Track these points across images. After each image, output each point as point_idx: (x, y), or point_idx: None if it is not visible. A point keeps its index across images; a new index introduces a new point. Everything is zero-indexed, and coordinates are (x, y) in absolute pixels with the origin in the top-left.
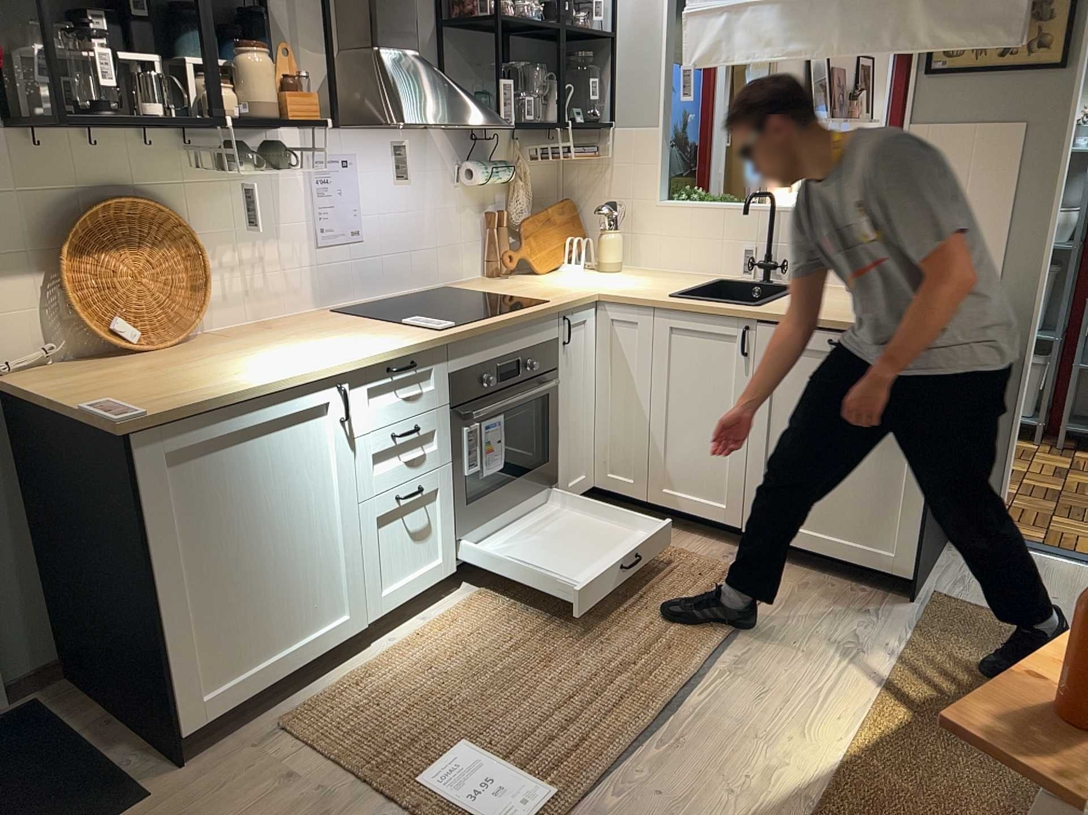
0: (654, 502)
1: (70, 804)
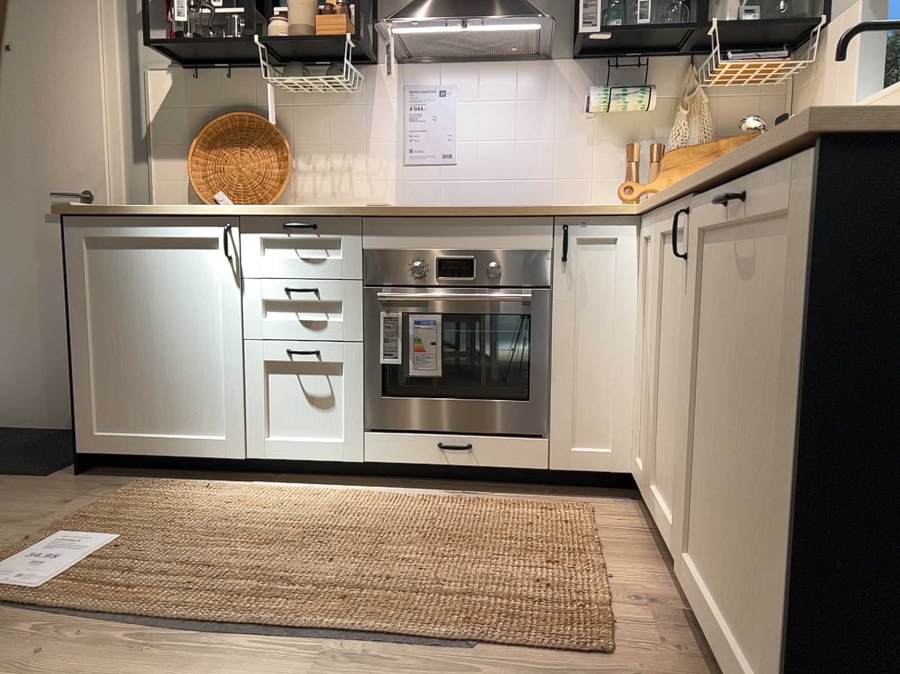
0: (650, 503)
1: (36, 464)
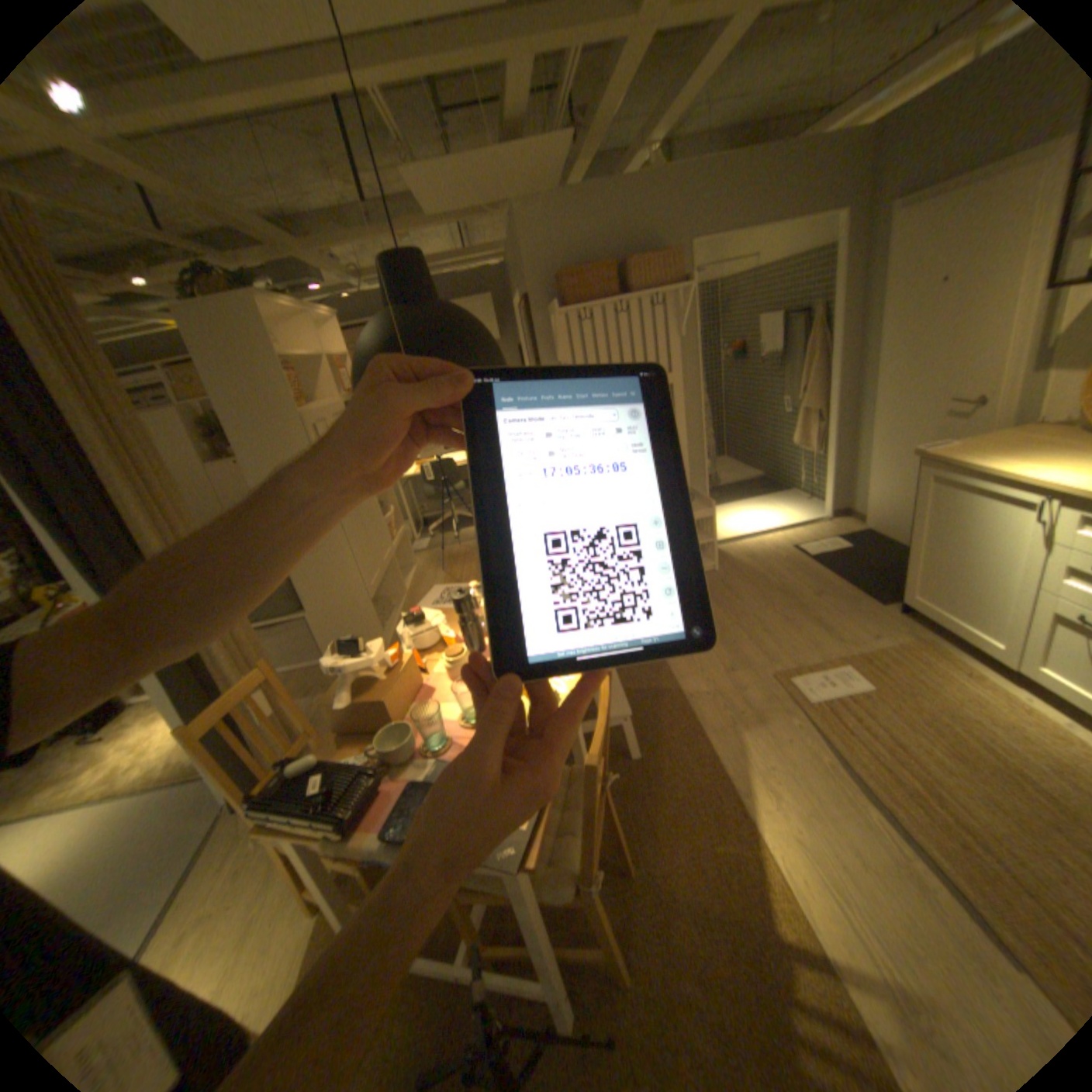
0: None
1: (888, 589)
